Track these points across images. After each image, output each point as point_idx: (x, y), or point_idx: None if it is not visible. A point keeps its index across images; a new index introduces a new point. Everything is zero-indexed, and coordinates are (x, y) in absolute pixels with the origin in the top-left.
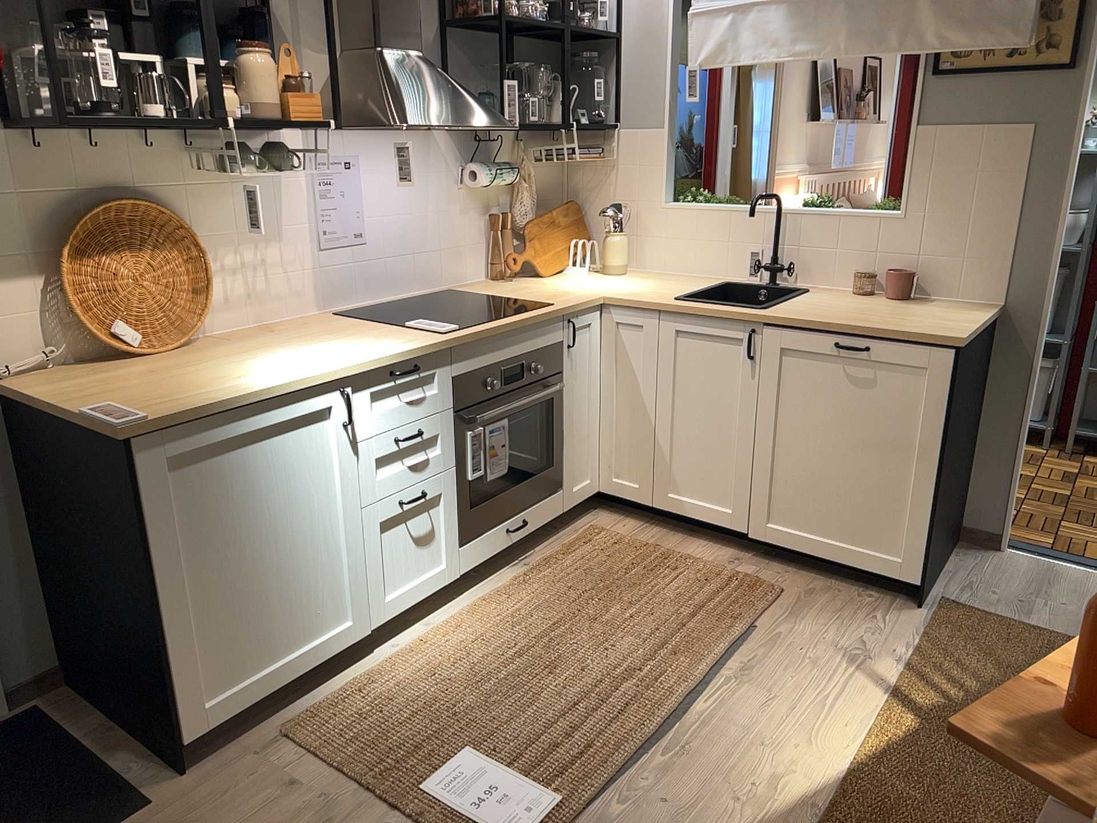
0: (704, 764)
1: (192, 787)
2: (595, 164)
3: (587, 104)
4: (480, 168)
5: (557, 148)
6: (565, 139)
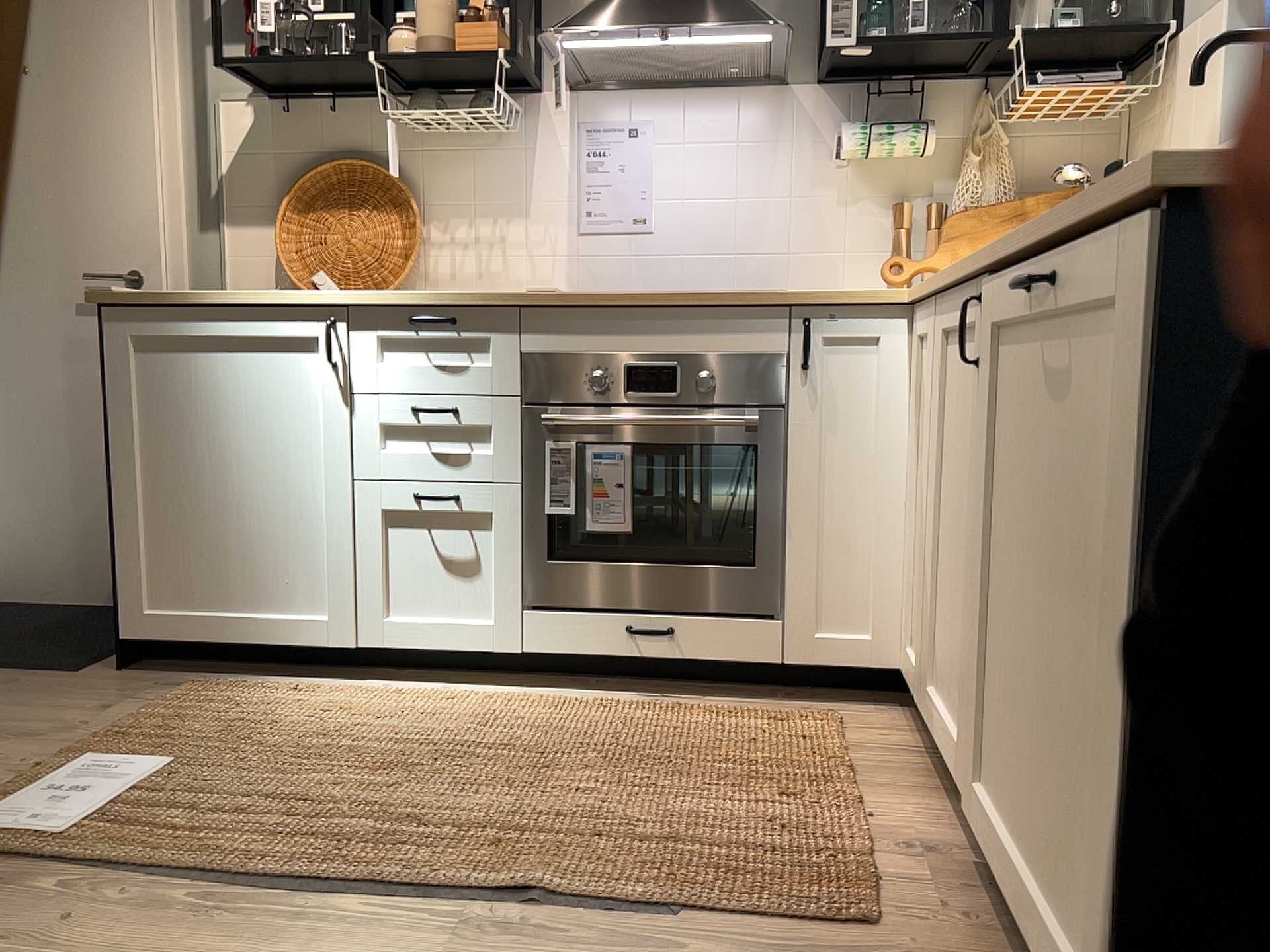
0: (176, 947)
1: (102, 678)
2: (1147, 117)
3: (1142, 12)
4: (850, 128)
5: (1008, 84)
6: (1012, 64)
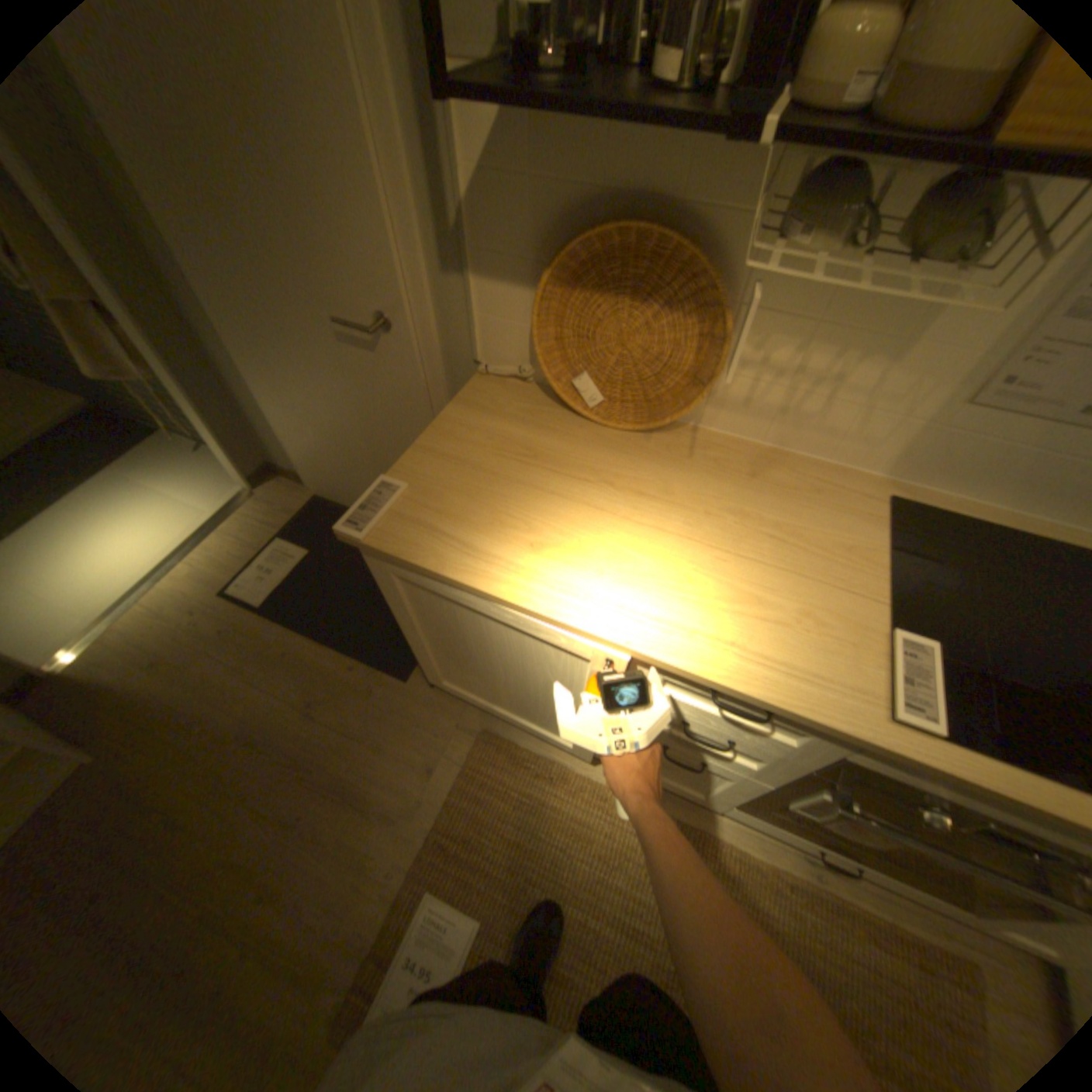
0: None
1: (421, 699)
2: None
3: None
4: None
5: None
6: None
